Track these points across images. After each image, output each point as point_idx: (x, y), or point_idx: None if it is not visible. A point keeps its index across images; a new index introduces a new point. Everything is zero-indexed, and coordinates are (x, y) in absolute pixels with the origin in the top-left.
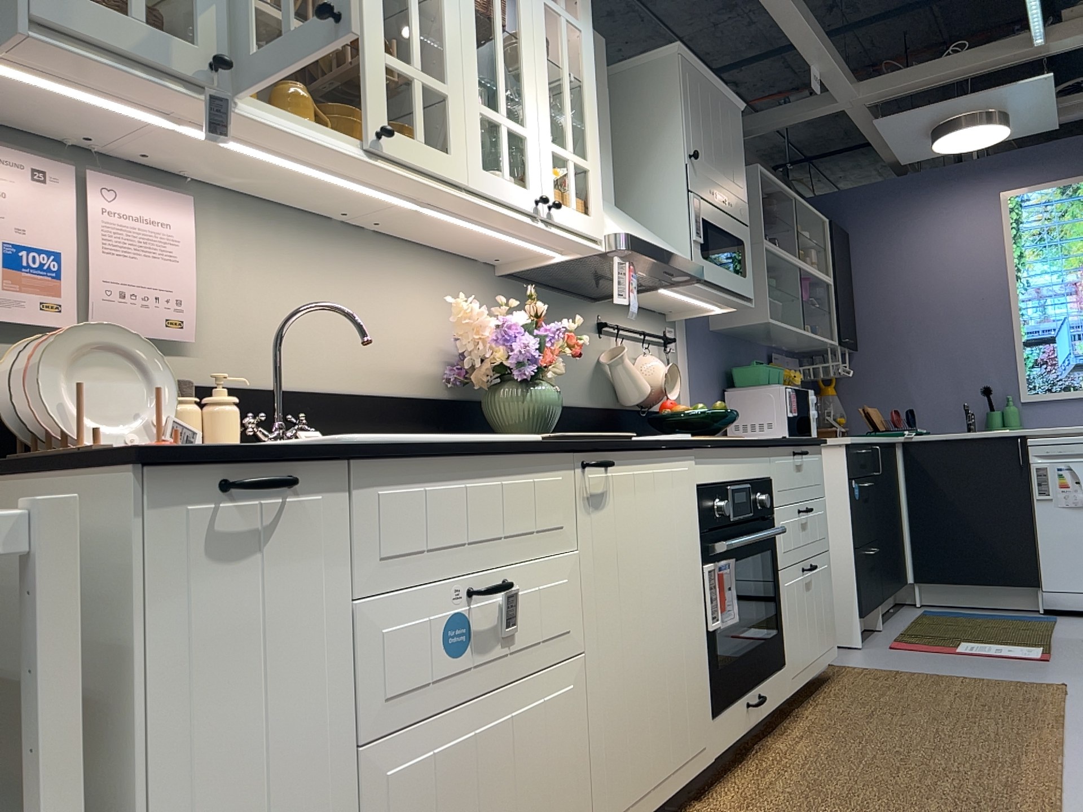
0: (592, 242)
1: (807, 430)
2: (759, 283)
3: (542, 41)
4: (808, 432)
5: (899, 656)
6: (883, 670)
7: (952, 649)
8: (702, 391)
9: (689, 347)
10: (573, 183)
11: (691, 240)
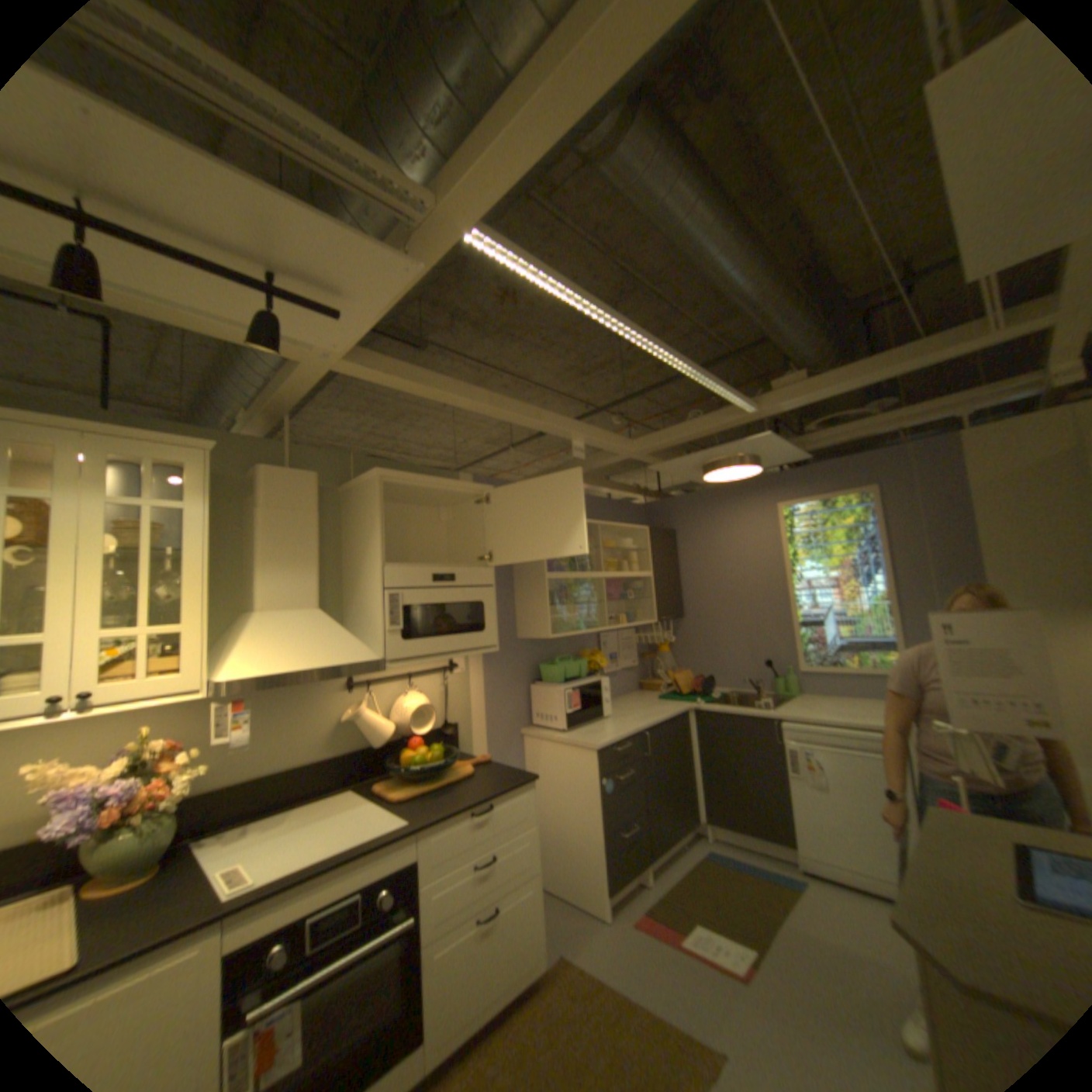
0: (180, 696)
1: (593, 714)
2: (541, 606)
3: (95, 539)
4: (596, 715)
5: (626, 949)
6: (588, 984)
7: (677, 944)
8: (497, 693)
9: (482, 661)
10: (141, 655)
11: (382, 631)
